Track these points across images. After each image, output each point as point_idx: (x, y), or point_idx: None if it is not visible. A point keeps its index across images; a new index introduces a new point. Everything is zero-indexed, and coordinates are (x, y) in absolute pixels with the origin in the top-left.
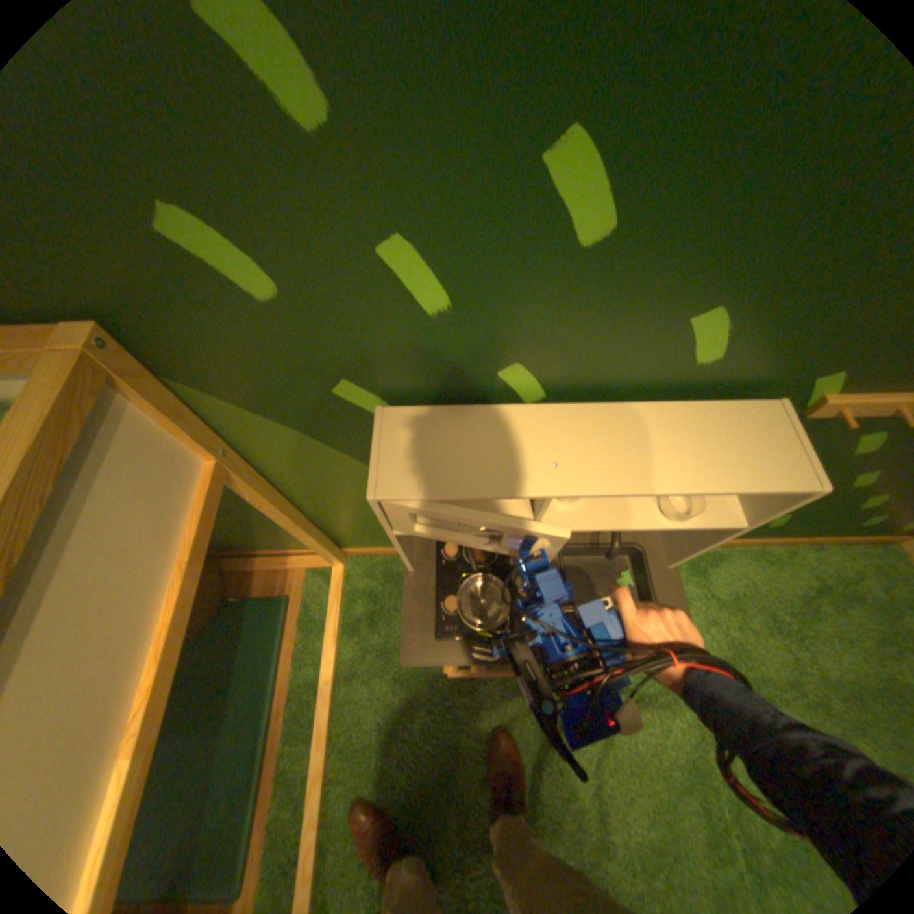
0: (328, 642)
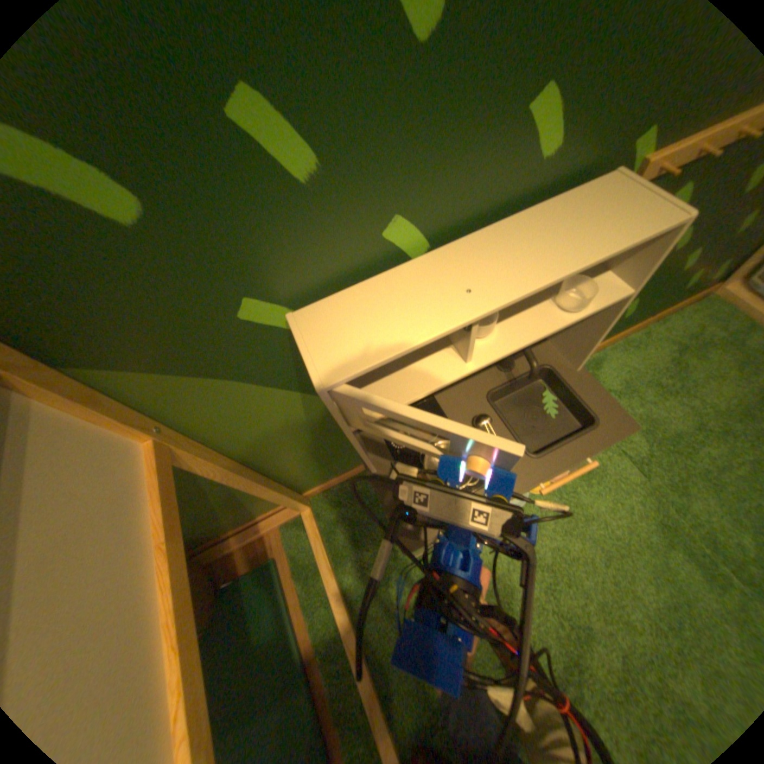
0: (326, 578)
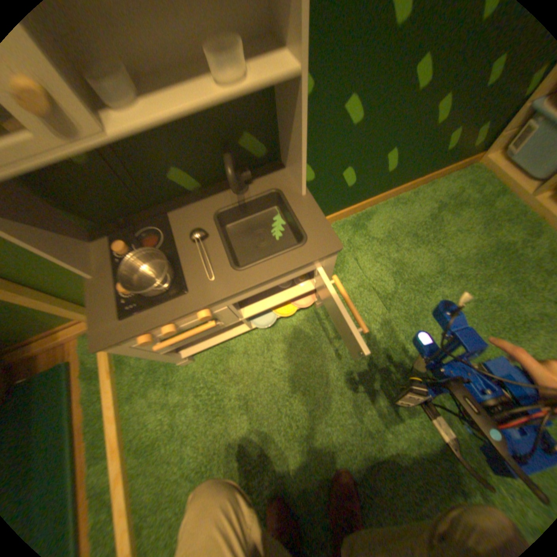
0: (103, 379)
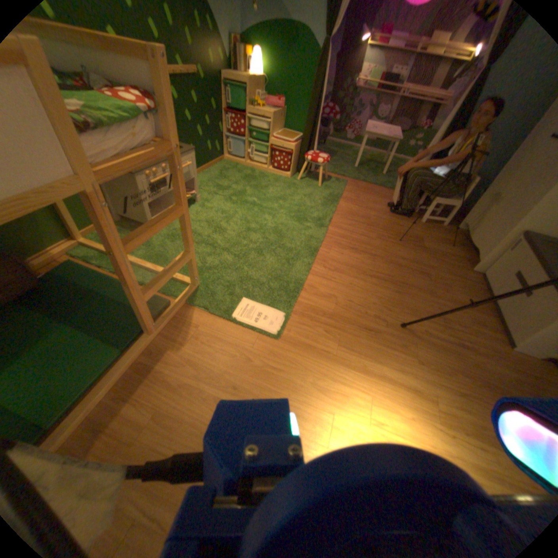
0: None
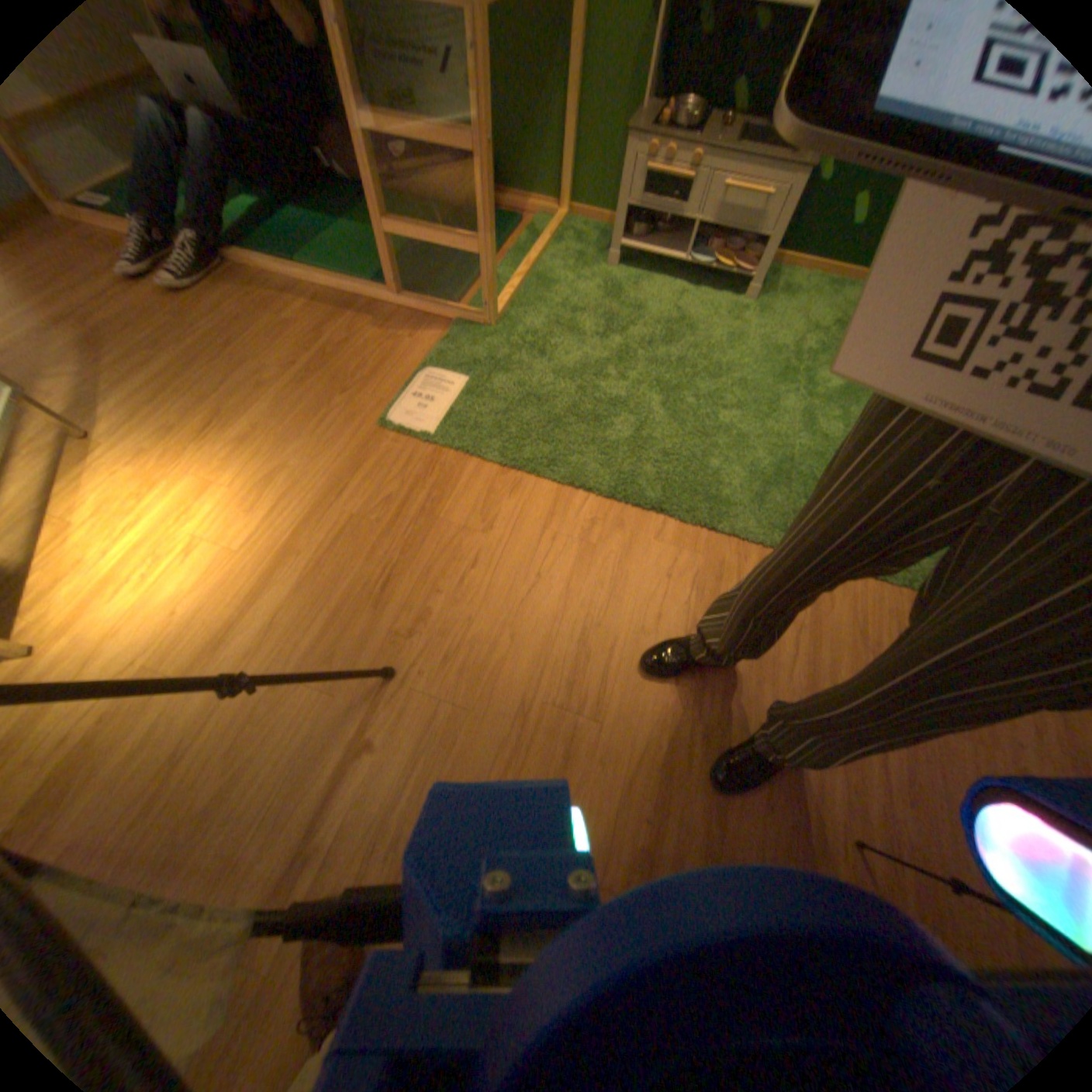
0: (543, 233)
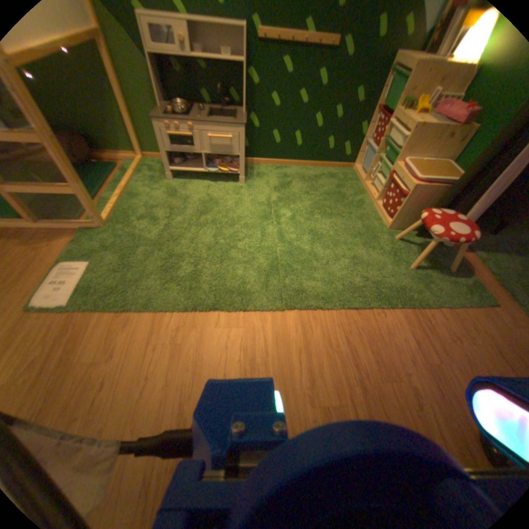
0: (129, 169)
